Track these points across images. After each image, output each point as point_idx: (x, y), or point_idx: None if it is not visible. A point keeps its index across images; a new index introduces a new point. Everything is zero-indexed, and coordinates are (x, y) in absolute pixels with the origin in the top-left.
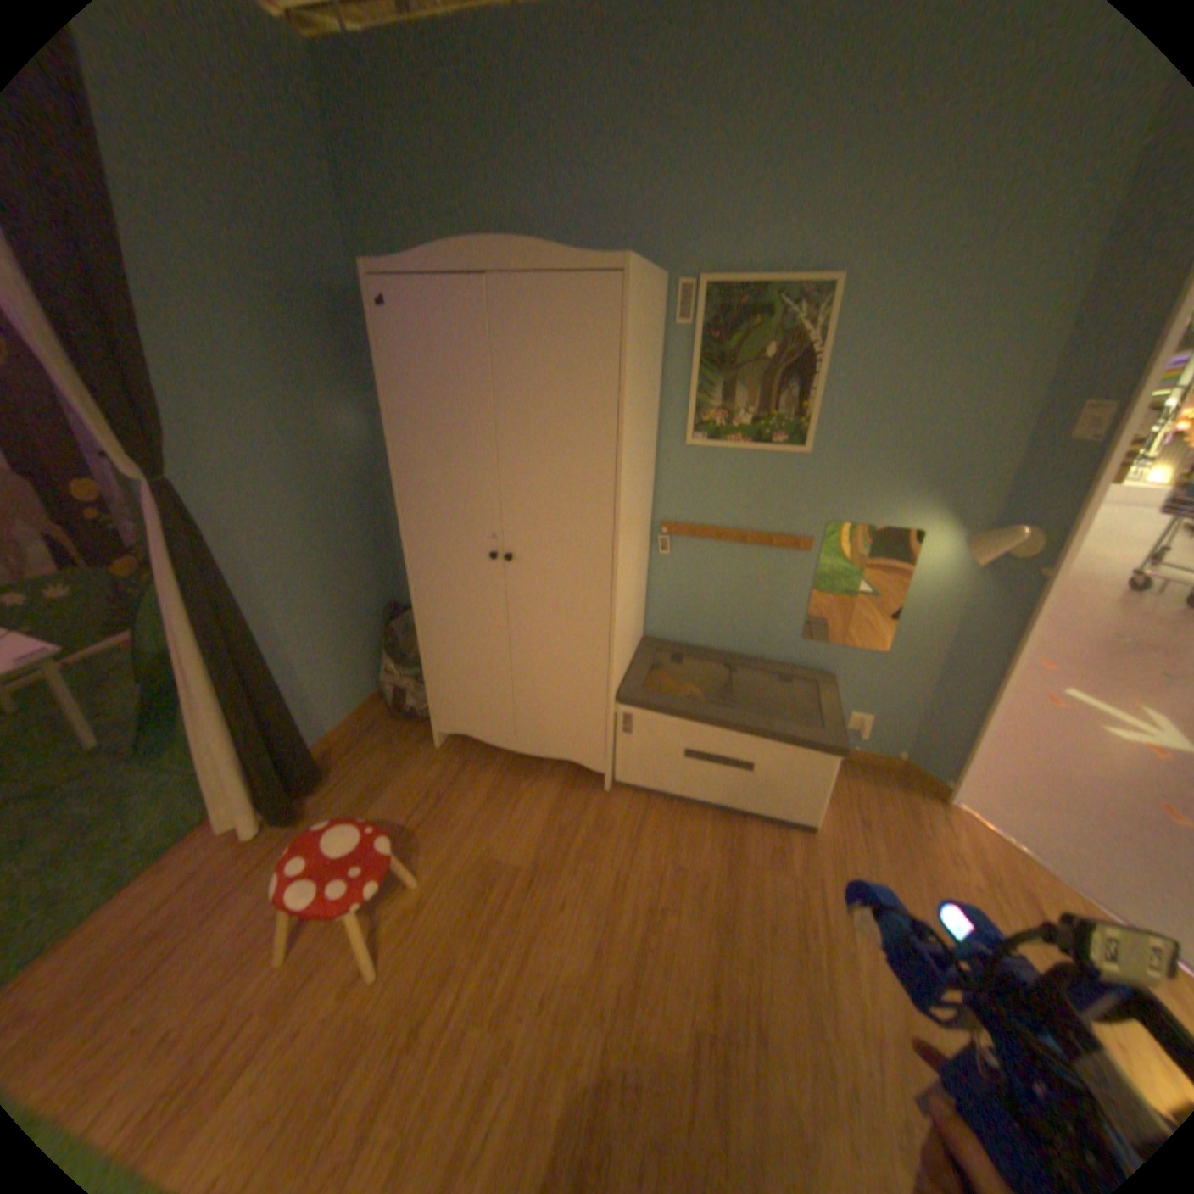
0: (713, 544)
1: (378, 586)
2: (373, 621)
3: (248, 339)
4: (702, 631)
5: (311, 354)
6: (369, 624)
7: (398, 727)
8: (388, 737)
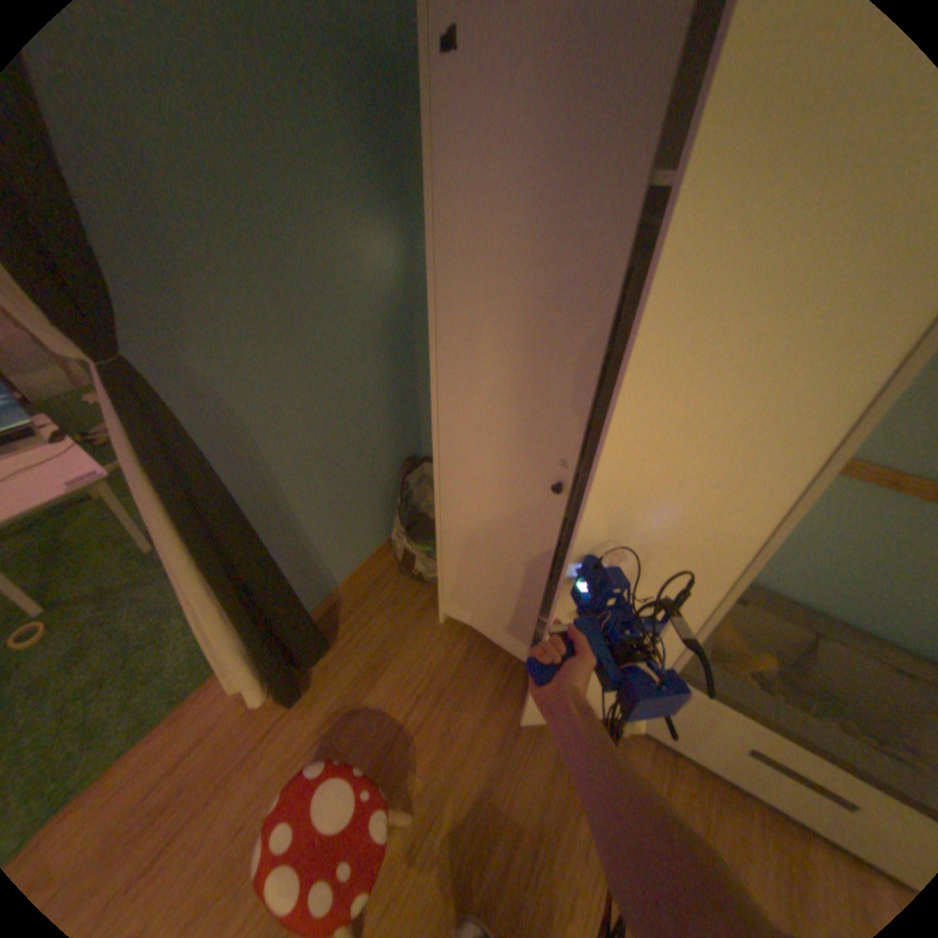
0: (872, 488)
1: (398, 440)
2: (391, 475)
3: (251, 126)
4: (793, 579)
5: (340, 153)
6: (386, 479)
7: (406, 586)
8: (396, 597)
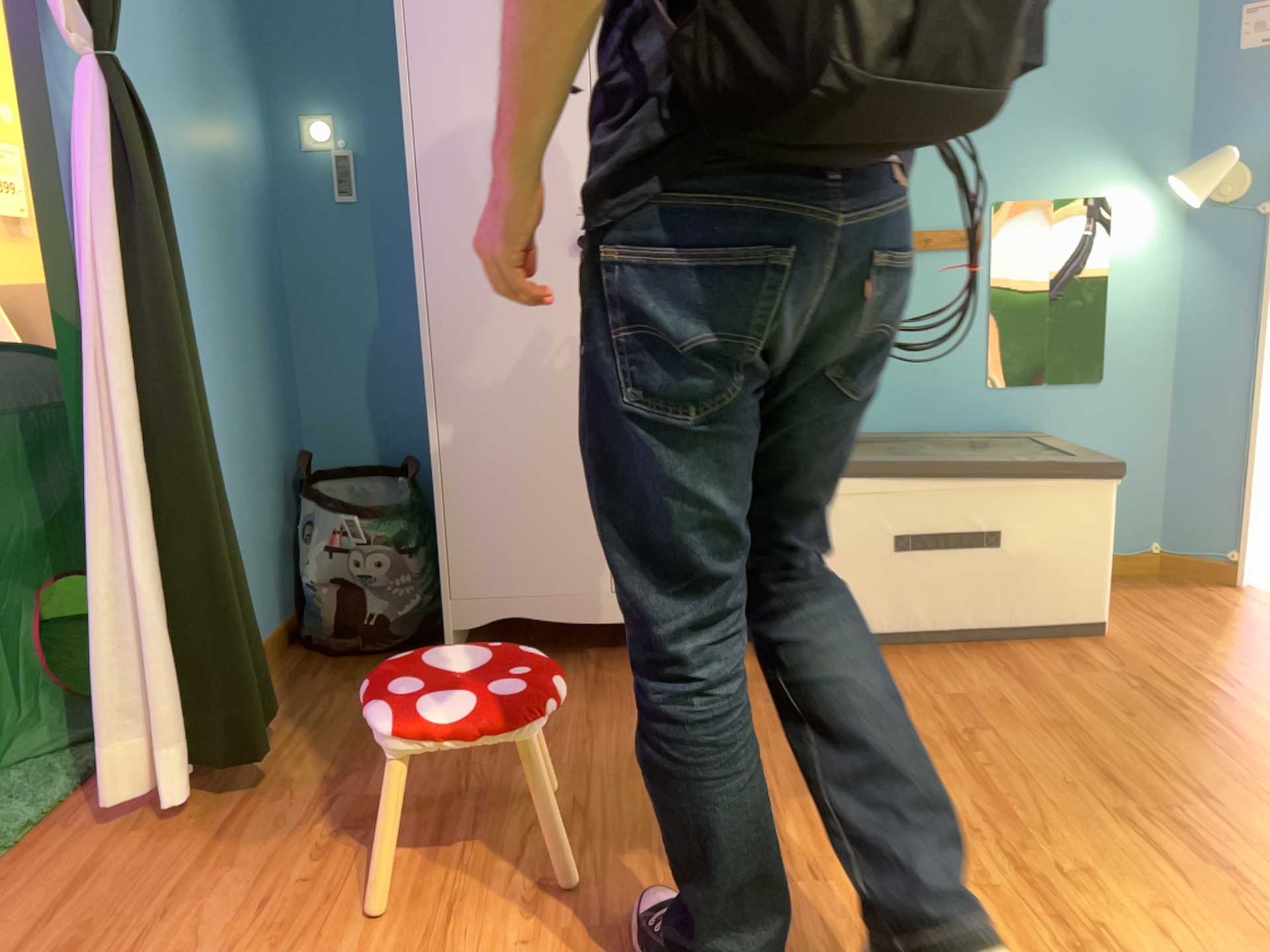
0: None
1: (282, 421)
2: (278, 482)
3: None
4: None
5: (215, 2)
6: (273, 485)
7: (354, 660)
8: (344, 672)
